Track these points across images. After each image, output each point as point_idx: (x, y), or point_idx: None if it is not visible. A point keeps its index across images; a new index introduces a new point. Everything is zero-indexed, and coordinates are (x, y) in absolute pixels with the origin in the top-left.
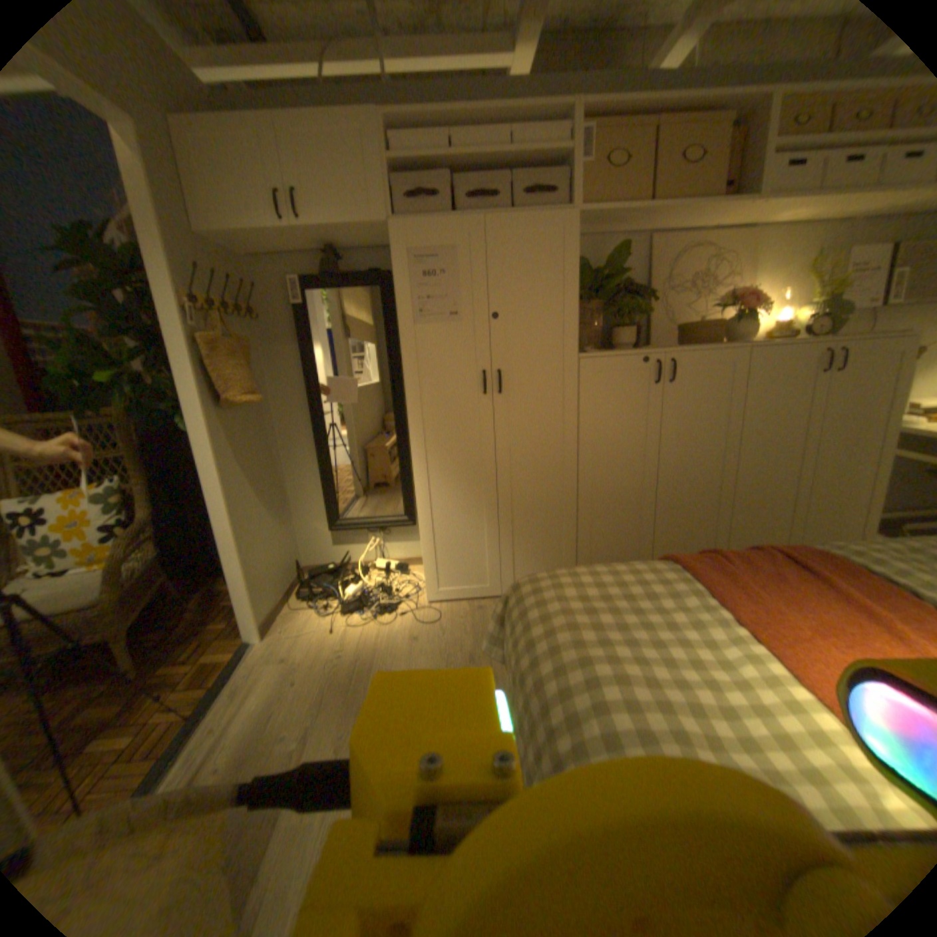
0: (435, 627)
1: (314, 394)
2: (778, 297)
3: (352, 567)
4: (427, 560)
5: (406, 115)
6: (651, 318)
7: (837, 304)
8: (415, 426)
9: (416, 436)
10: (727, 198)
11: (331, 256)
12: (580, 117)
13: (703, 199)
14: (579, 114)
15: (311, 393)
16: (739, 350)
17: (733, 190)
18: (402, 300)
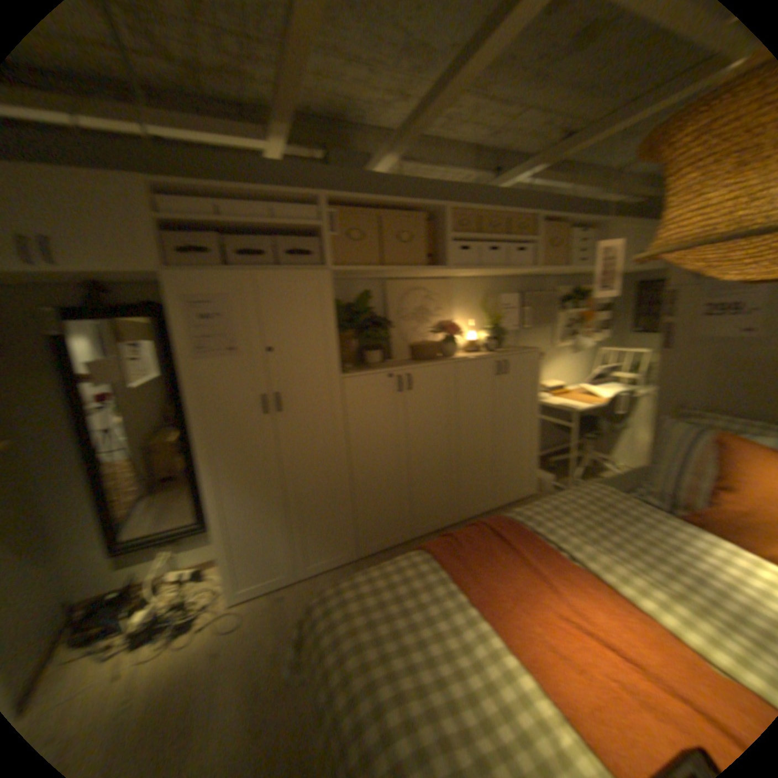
0: (233, 637)
1: (77, 424)
2: (464, 325)
3: (134, 595)
4: (220, 571)
5: (168, 185)
6: (389, 340)
7: (497, 327)
8: (197, 451)
9: (199, 460)
10: (427, 268)
11: (91, 291)
12: (322, 204)
13: (412, 268)
14: (321, 204)
15: (72, 424)
16: (447, 365)
17: (430, 260)
18: (176, 341)
